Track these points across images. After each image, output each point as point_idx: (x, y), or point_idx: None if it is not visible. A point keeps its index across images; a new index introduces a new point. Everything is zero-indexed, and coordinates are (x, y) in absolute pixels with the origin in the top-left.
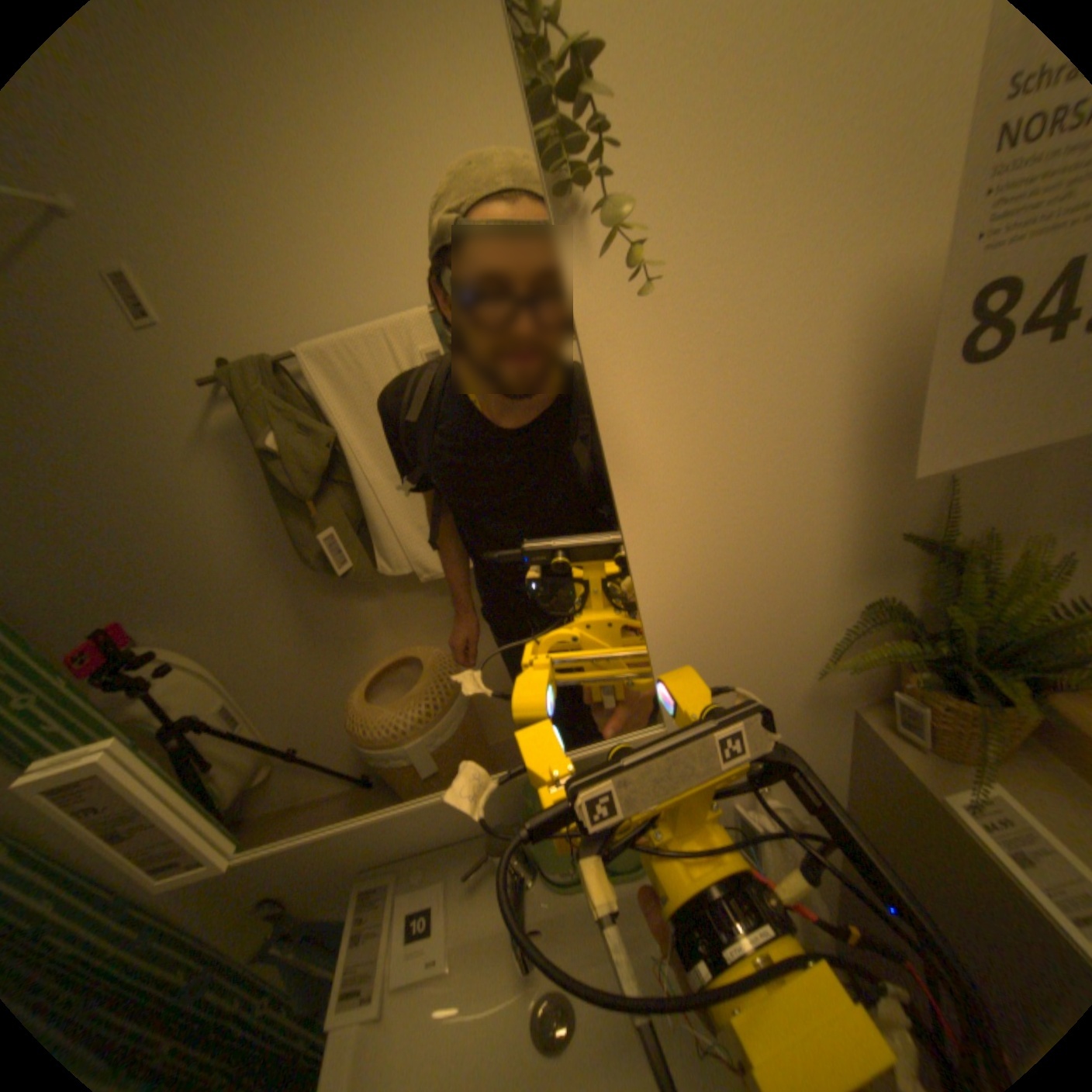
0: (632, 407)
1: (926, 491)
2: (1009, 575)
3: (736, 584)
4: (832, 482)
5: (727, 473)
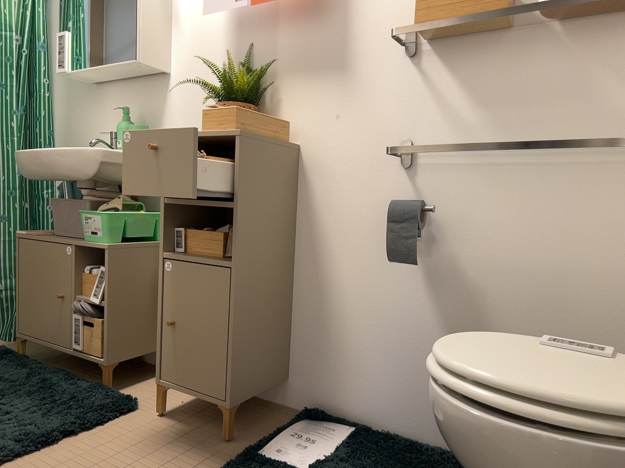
0: (185, 11)
1: (246, 50)
2: (253, 77)
3: (199, 71)
4: (223, 41)
5: (201, 33)
